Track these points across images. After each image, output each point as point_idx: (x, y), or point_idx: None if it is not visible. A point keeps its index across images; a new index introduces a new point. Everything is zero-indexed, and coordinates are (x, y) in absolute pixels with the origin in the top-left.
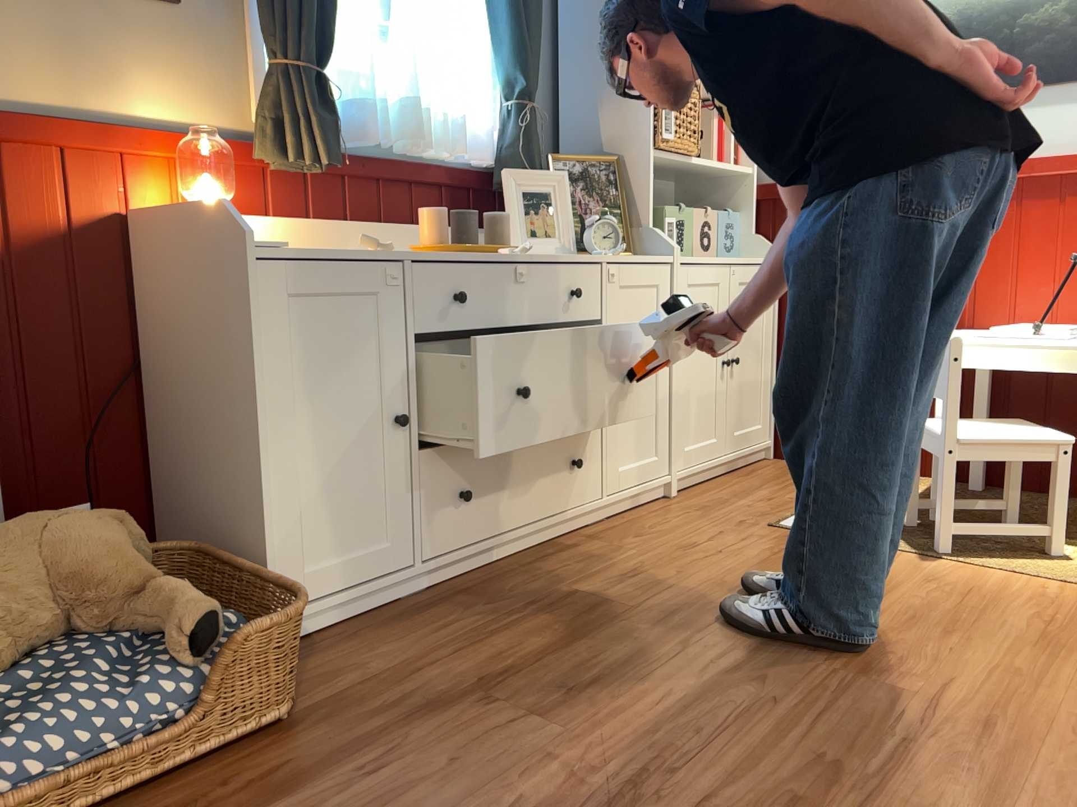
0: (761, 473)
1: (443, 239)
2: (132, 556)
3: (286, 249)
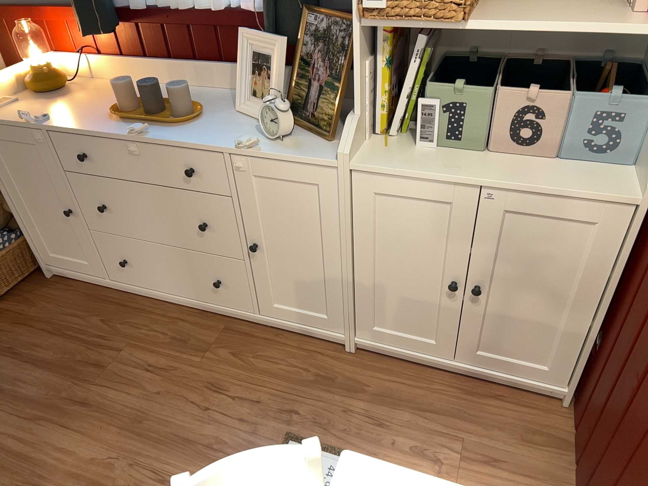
0: (483, 402)
1: (129, 106)
2: (0, 220)
3: (6, 115)
